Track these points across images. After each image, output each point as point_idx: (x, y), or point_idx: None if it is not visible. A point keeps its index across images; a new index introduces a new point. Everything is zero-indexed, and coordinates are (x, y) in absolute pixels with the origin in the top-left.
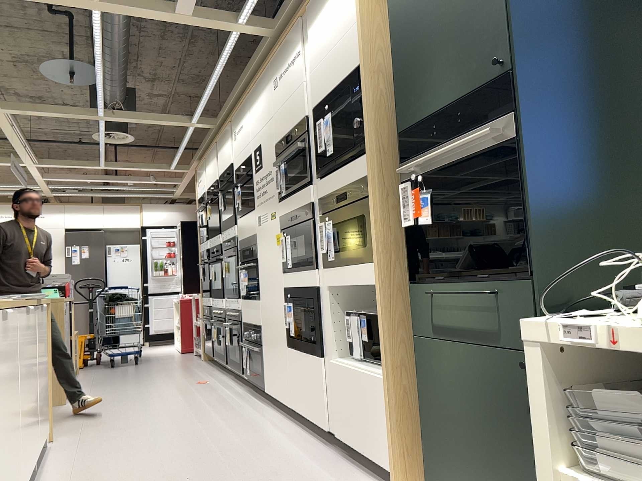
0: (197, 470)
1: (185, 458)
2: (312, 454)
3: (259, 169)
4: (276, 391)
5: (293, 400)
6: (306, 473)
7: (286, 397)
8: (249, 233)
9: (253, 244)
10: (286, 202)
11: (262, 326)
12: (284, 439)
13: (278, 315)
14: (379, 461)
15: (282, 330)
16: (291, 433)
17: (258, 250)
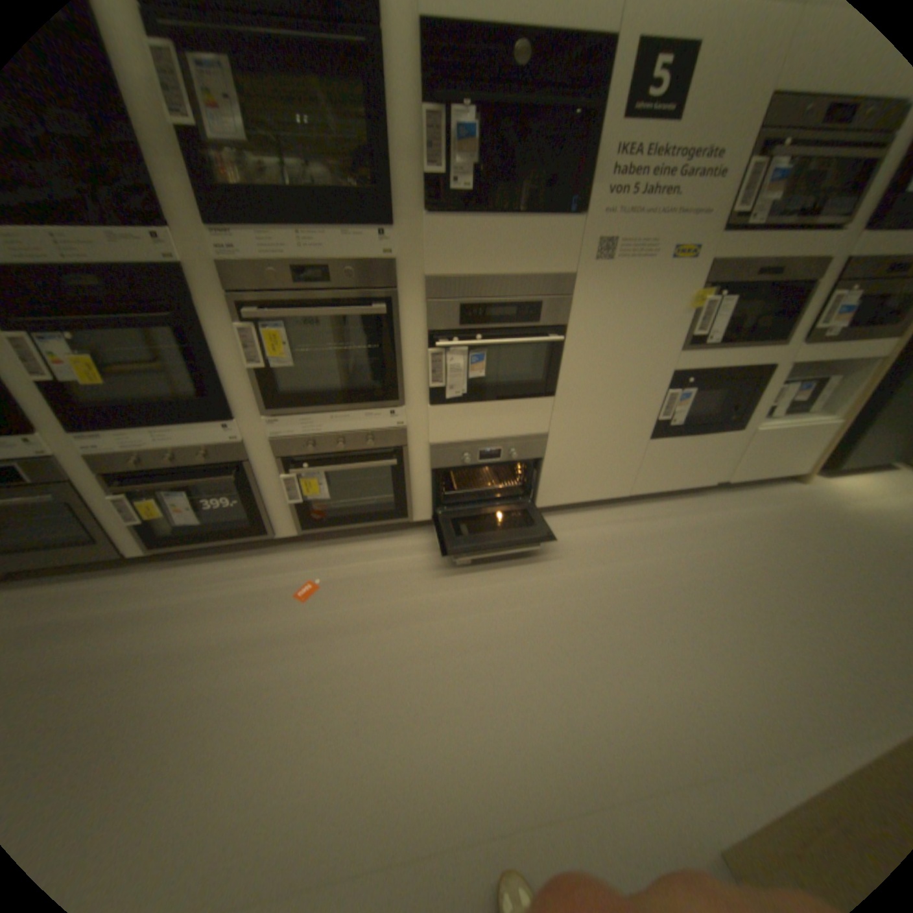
0: (786, 591)
1: (752, 603)
2: (723, 508)
3: (661, 119)
4: (583, 494)
5: (639, 487)
6: (771, 517)
7: (619, 490)
8: (530, 268)
9: (545, 294)
10: (755, 238)
11: (551, 432)
12: (680, 520)
13: (634, 407)
14: (792, 474)
15: (641, 423)
16: (660, 512)
17: (580, 310)
